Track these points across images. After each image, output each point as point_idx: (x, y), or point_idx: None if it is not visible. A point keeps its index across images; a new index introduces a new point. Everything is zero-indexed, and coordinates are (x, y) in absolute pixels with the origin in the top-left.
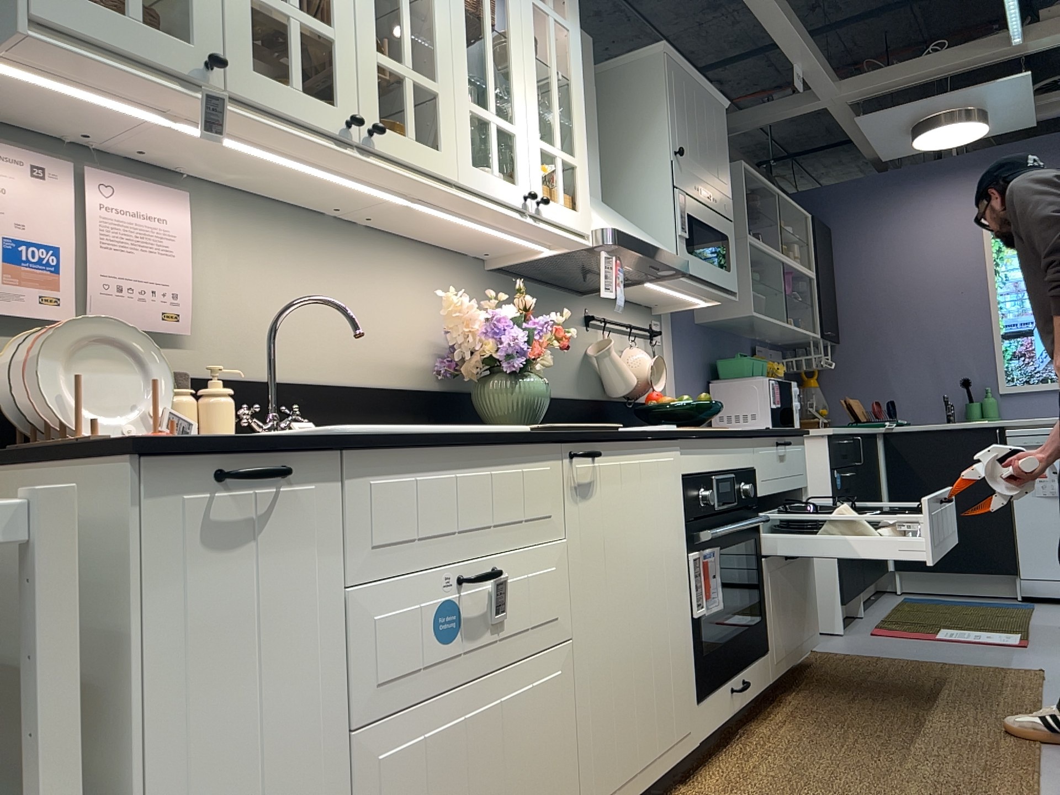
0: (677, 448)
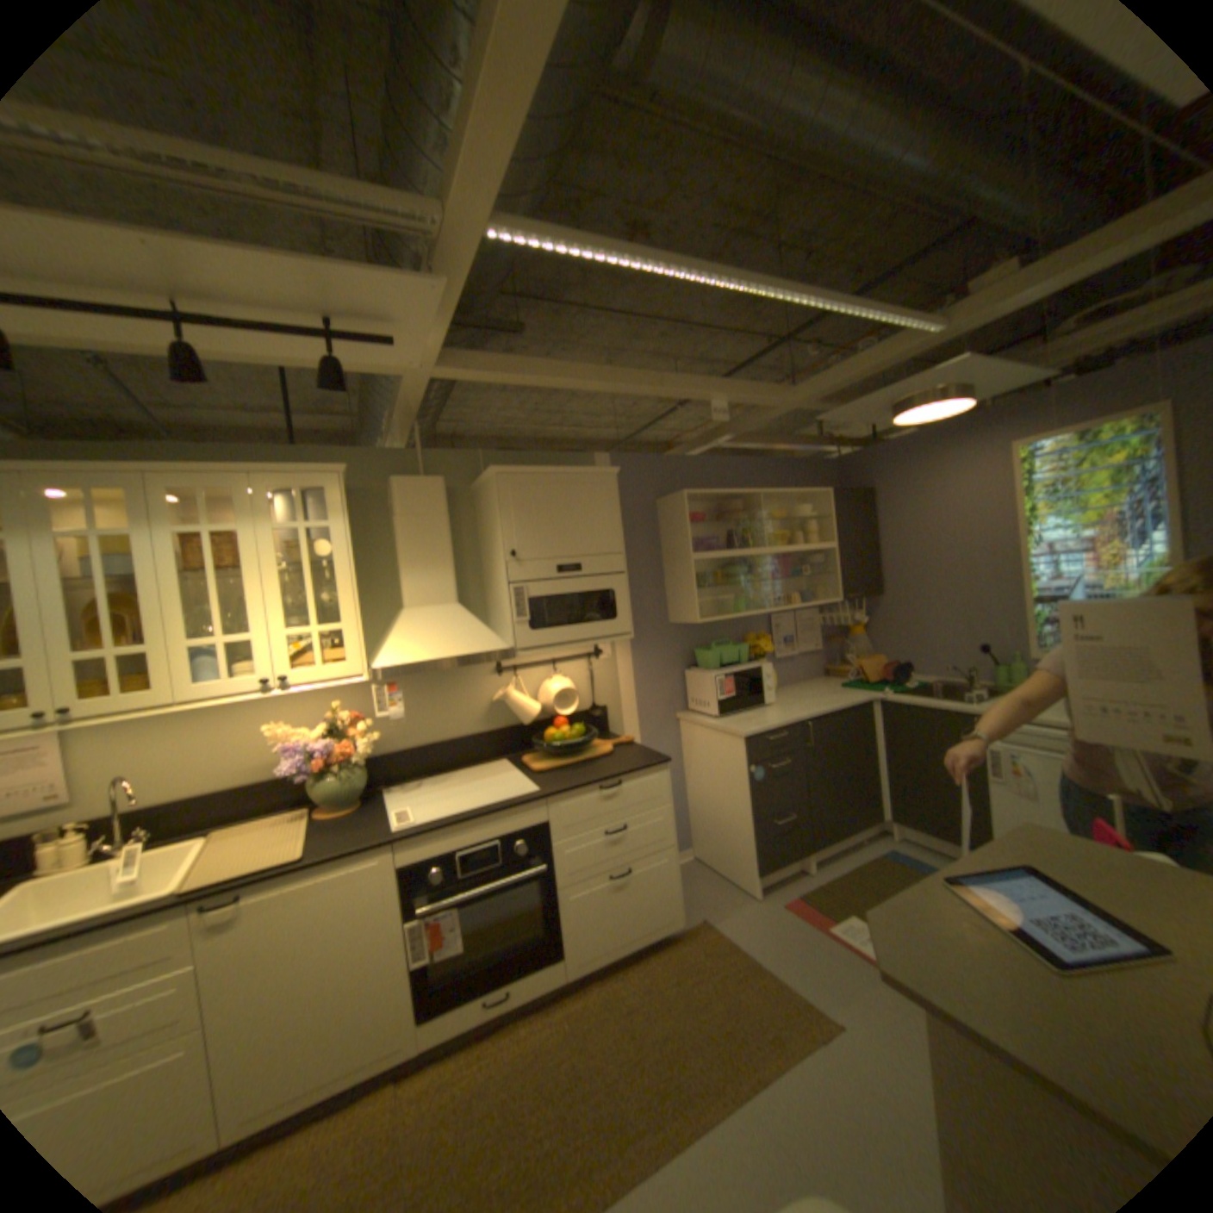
0: (383, 853)
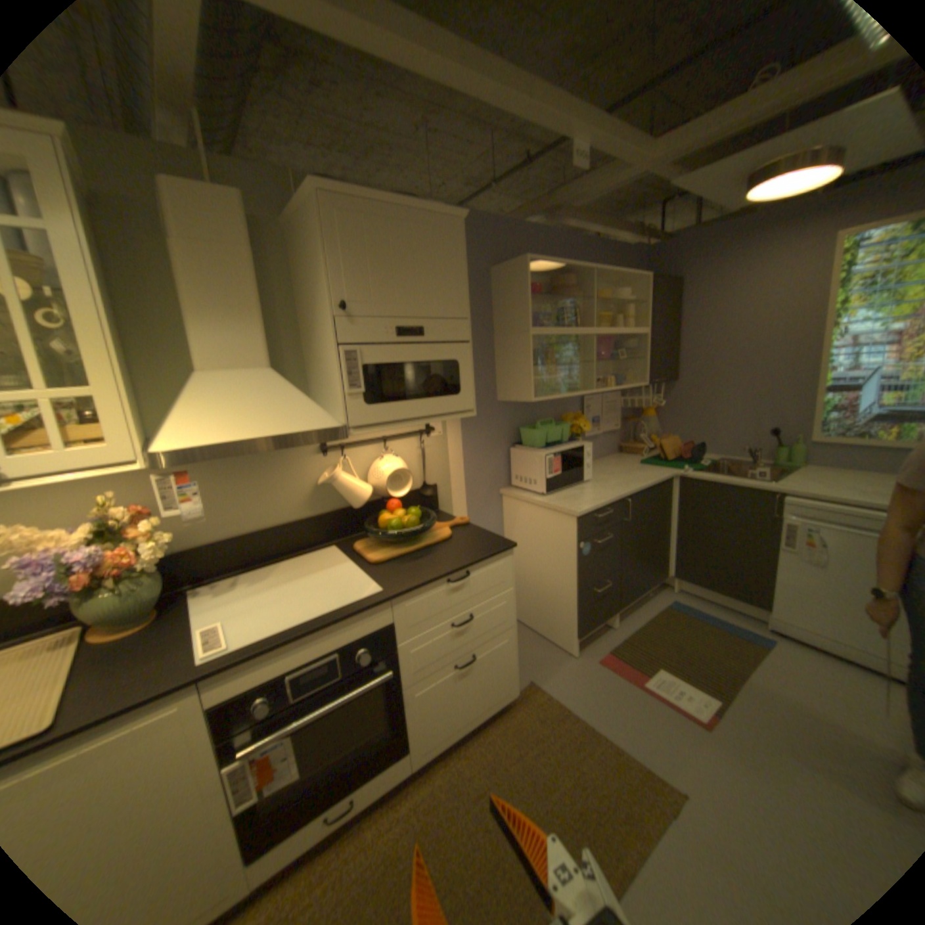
0: (182, 696)
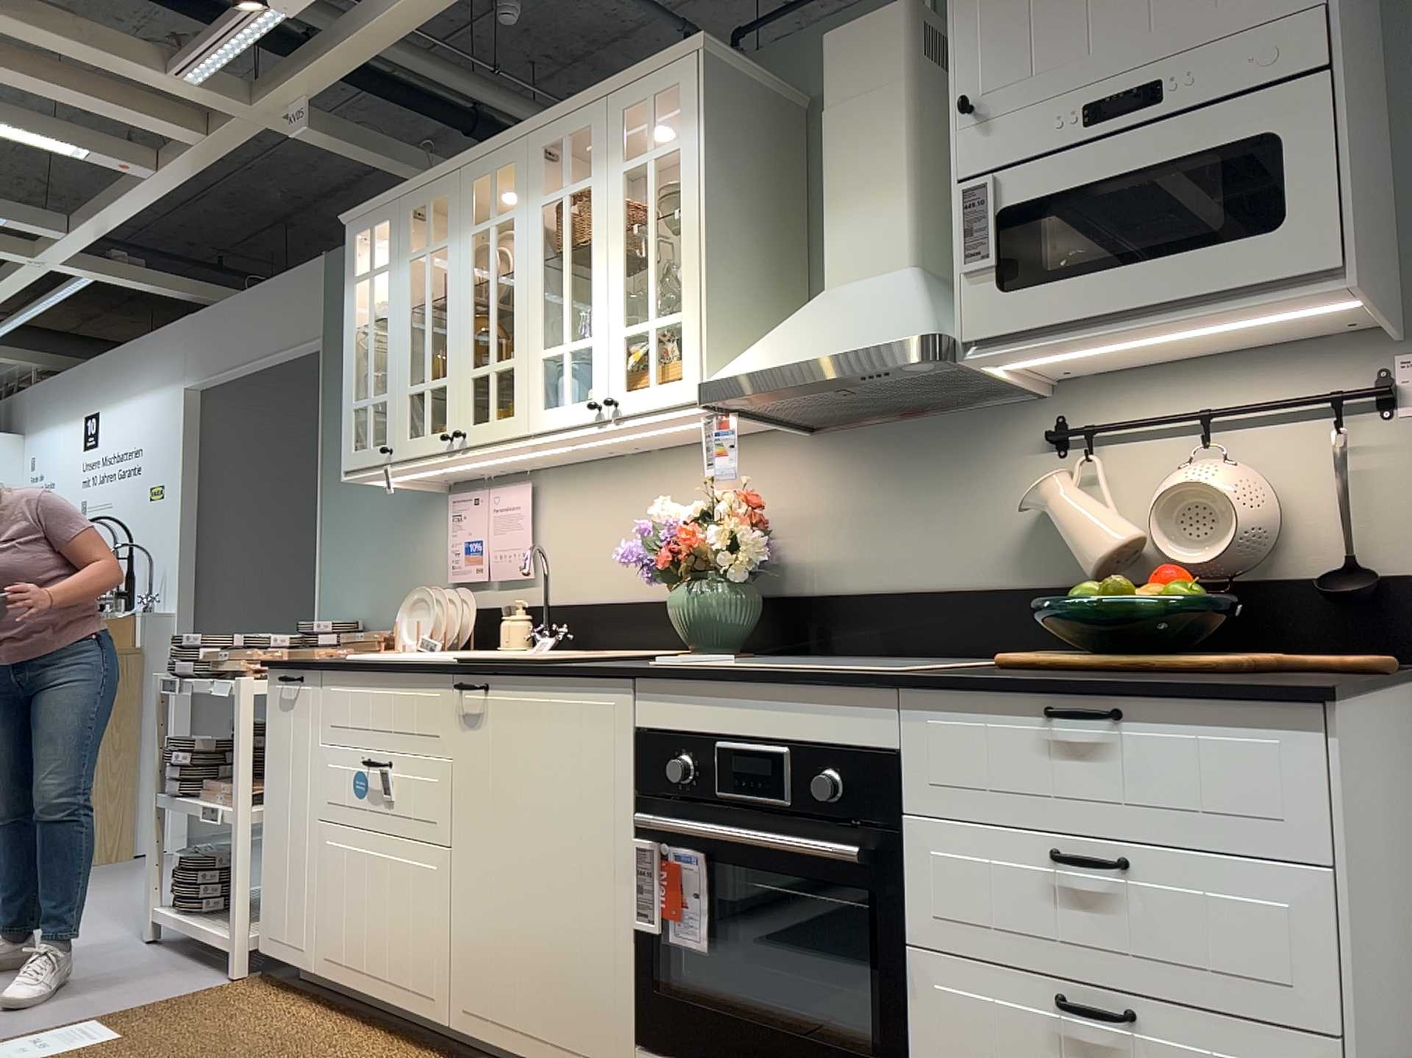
0: (619, 689)
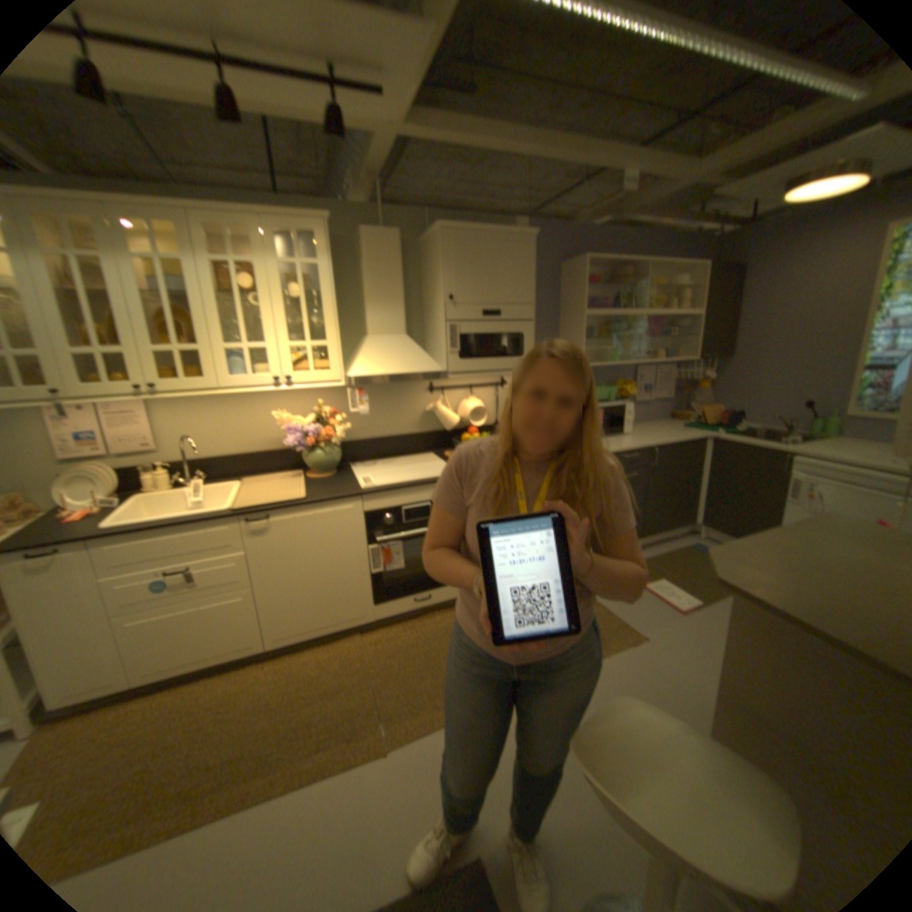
0: (355, 499)
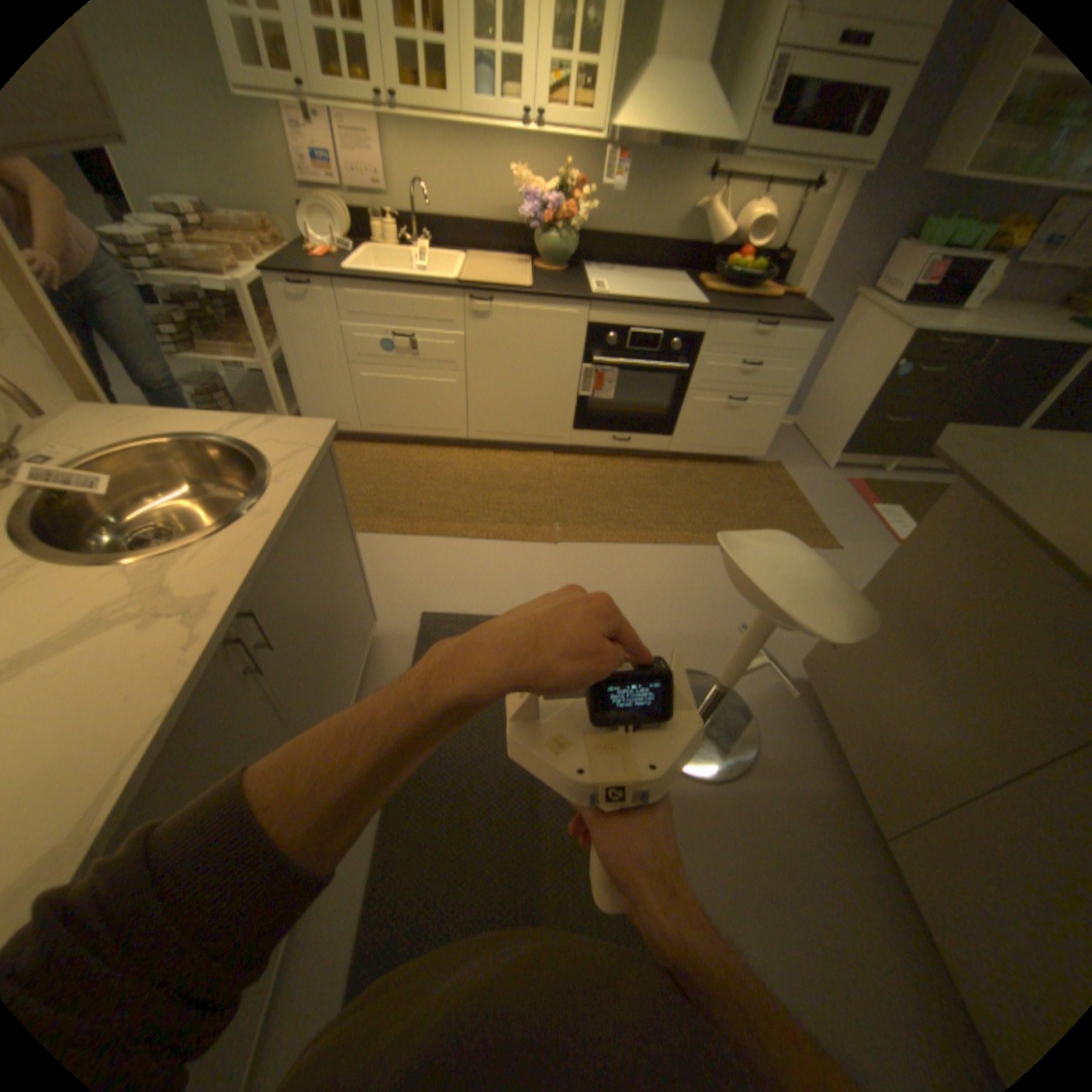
0: (583, 306)
